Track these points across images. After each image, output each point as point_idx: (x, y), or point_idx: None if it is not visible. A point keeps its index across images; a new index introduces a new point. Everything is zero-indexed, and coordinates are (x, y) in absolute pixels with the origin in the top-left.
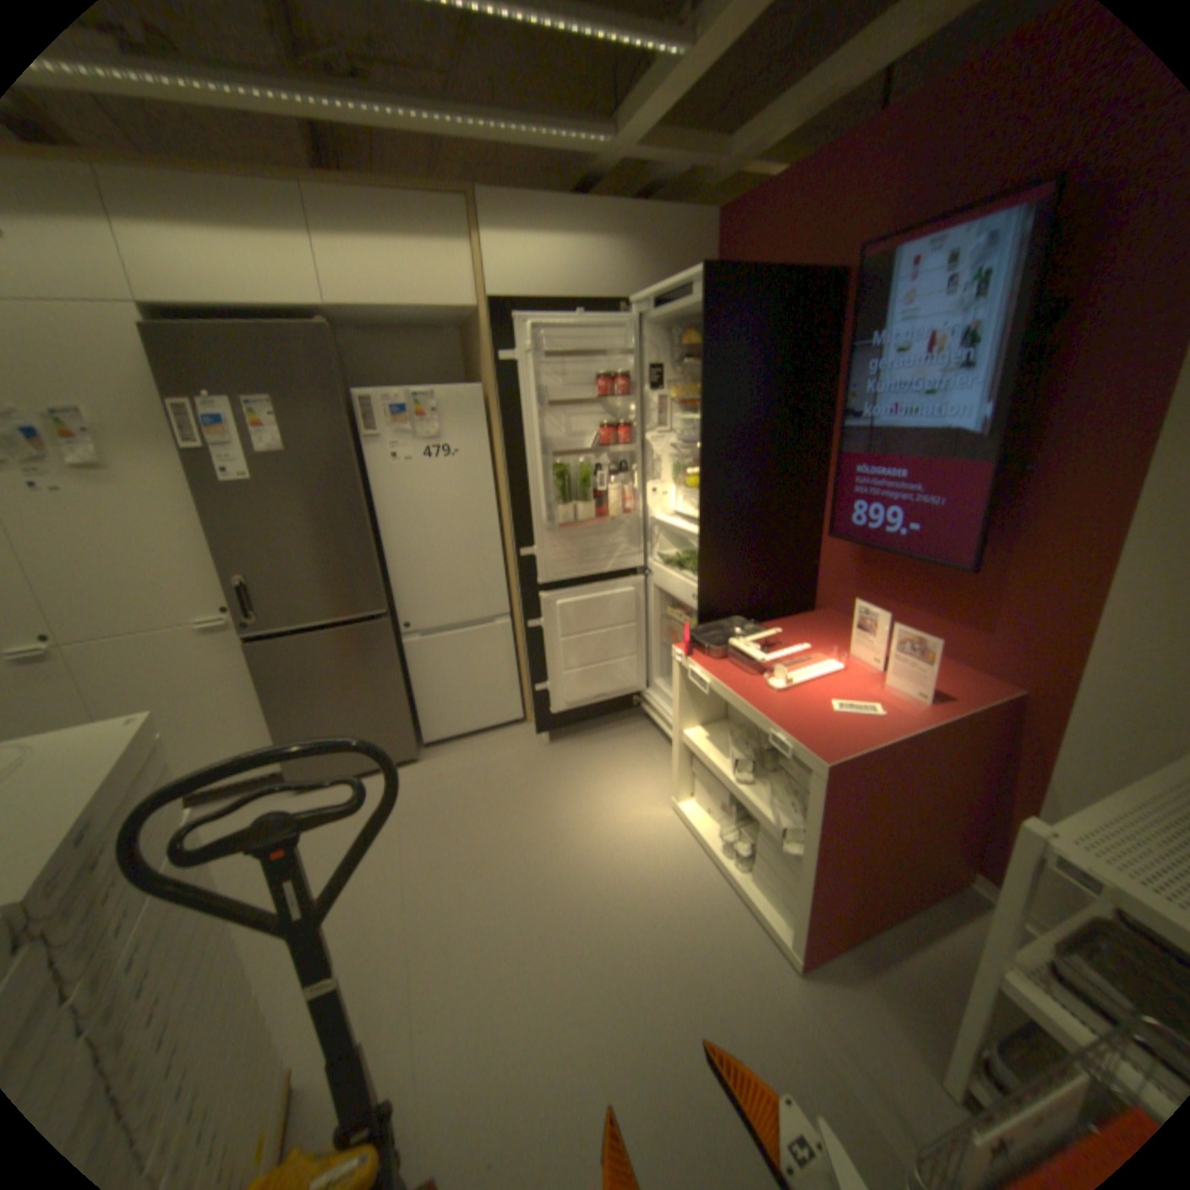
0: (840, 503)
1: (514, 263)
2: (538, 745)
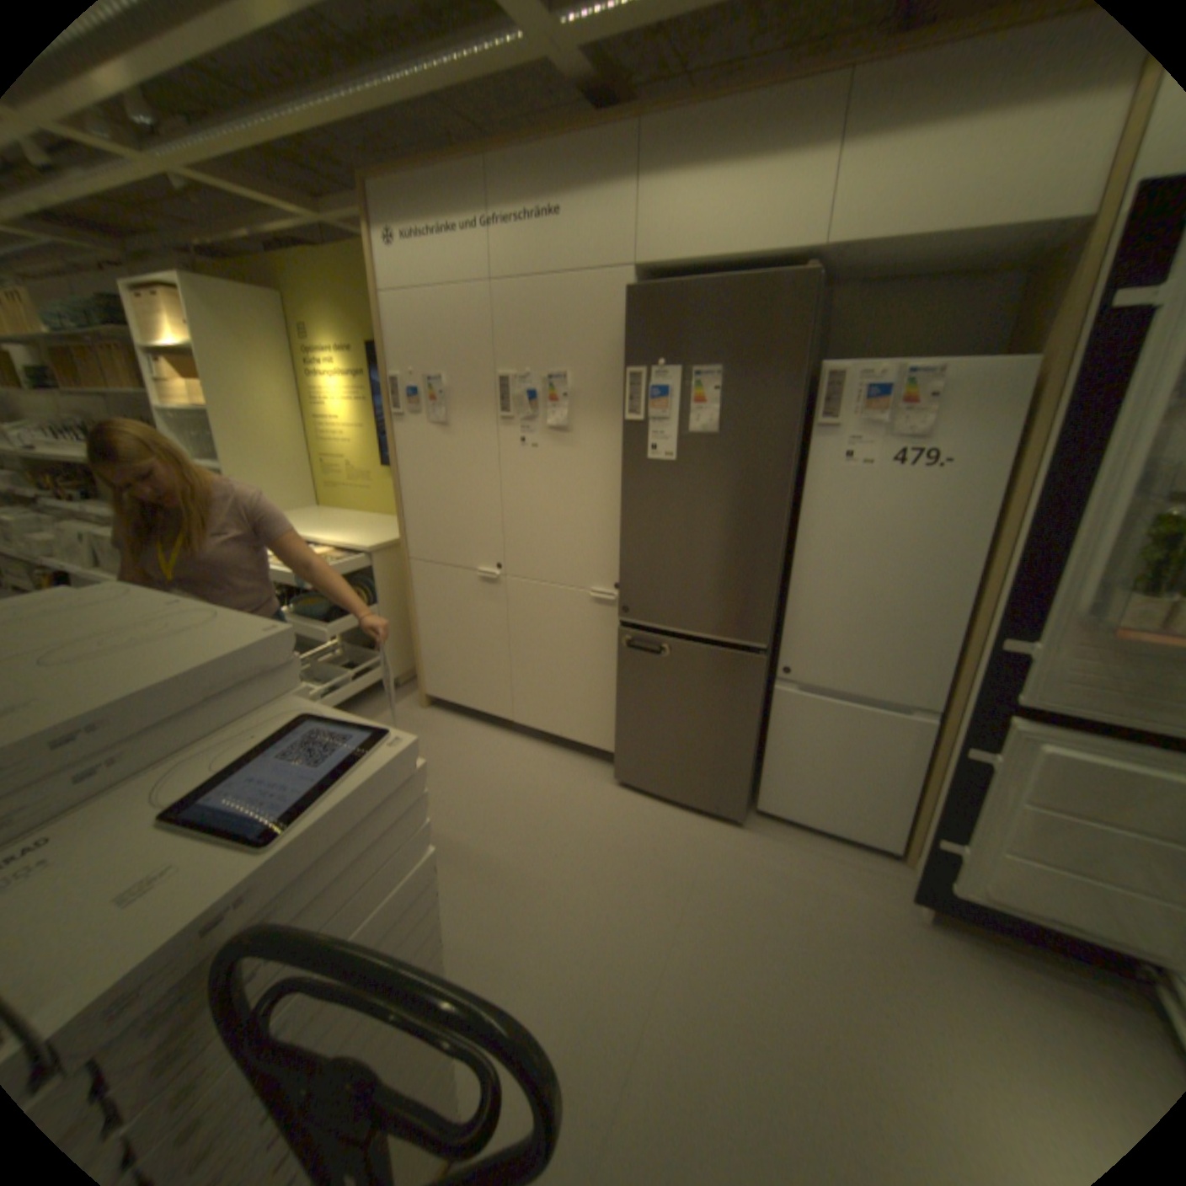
0: None
1: None
2: (911, 915)
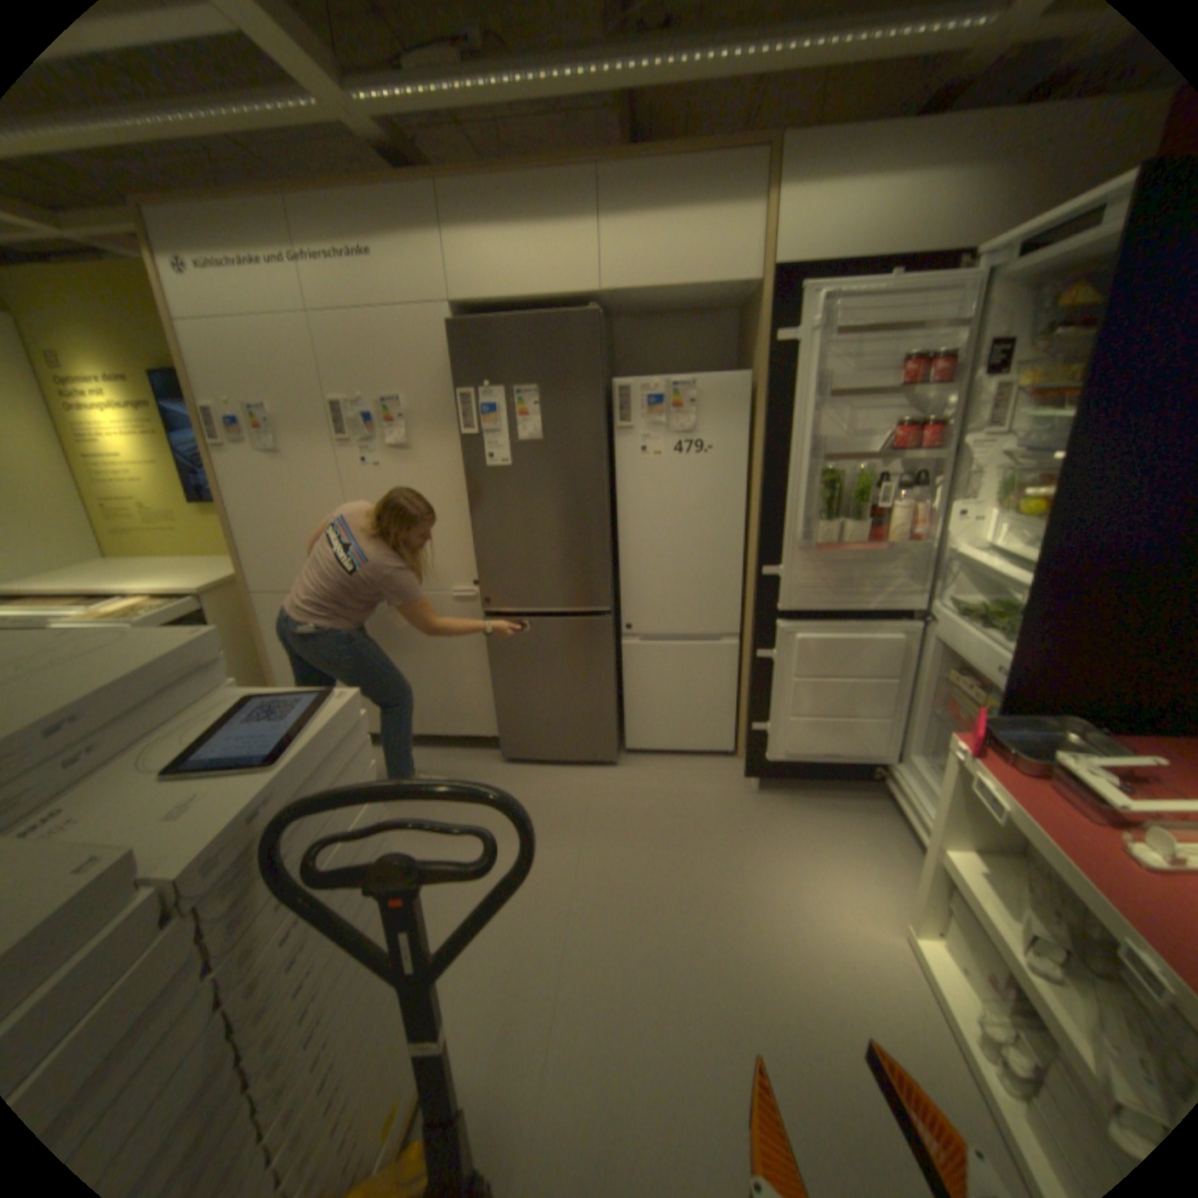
0: None
1: (817, 221)
2: (744, 789)
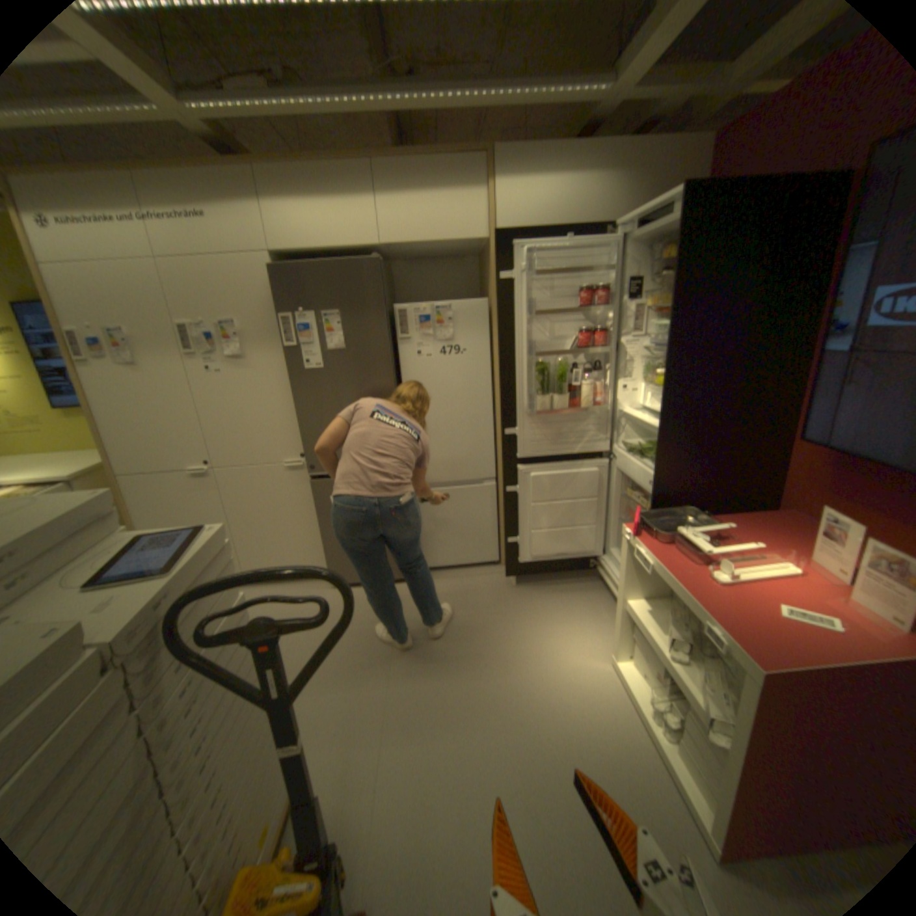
0: (818, 407)
1: (520, 201)
2: (506, 585)
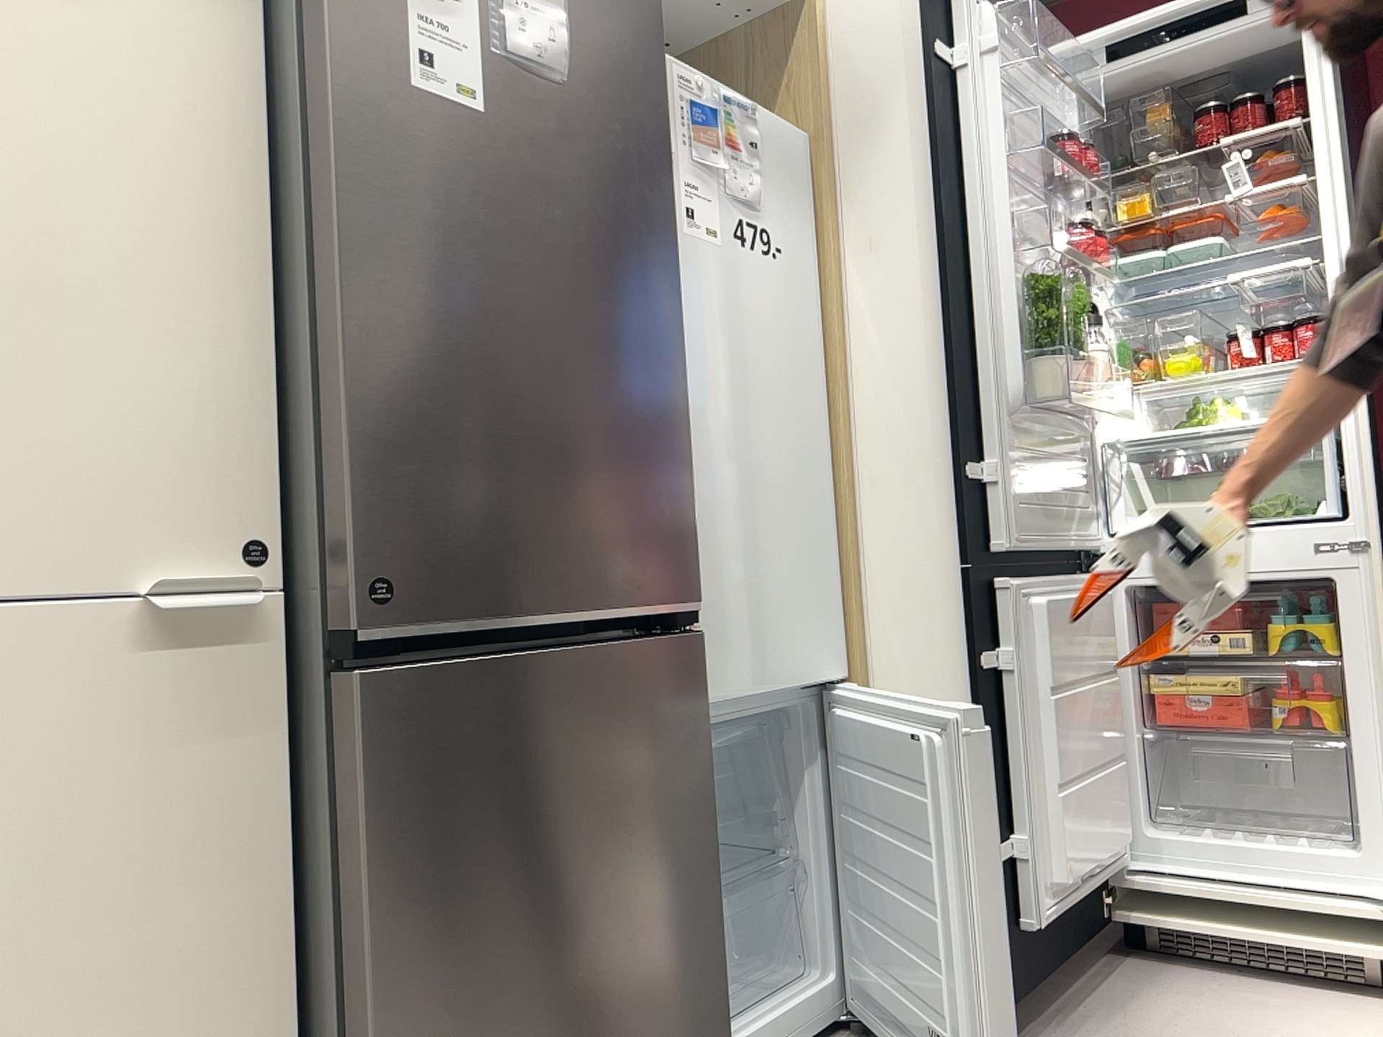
0: None
1: None
2: None
